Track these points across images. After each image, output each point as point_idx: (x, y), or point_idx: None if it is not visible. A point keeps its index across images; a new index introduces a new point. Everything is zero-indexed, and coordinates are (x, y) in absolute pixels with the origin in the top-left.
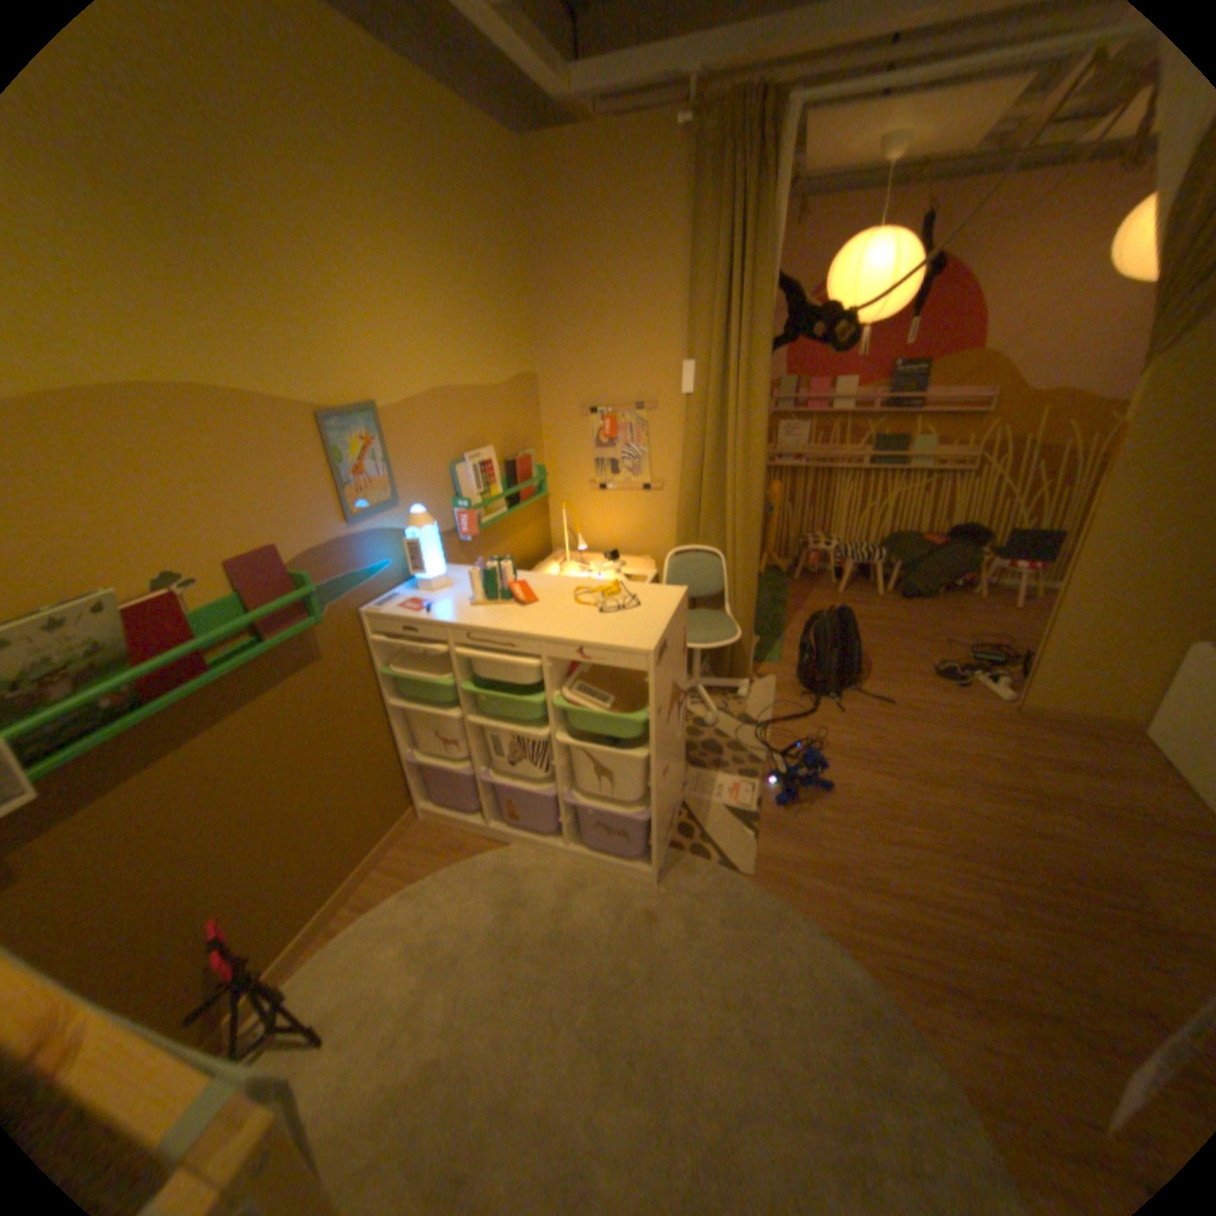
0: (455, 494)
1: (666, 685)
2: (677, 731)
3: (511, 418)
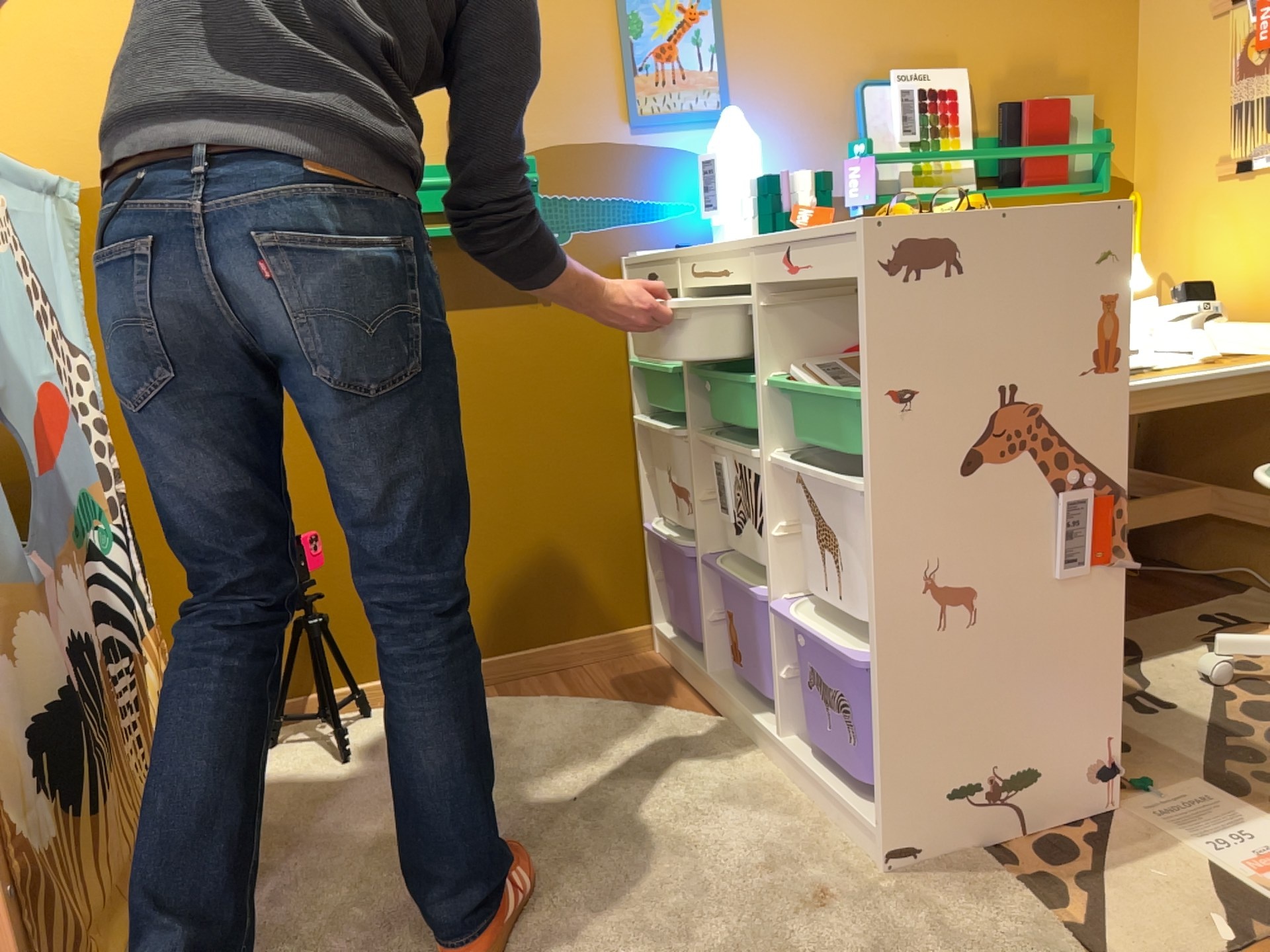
0: (859, 137)
1: (953, 360)
2: (1053, 556)
3: (1039, 31)
